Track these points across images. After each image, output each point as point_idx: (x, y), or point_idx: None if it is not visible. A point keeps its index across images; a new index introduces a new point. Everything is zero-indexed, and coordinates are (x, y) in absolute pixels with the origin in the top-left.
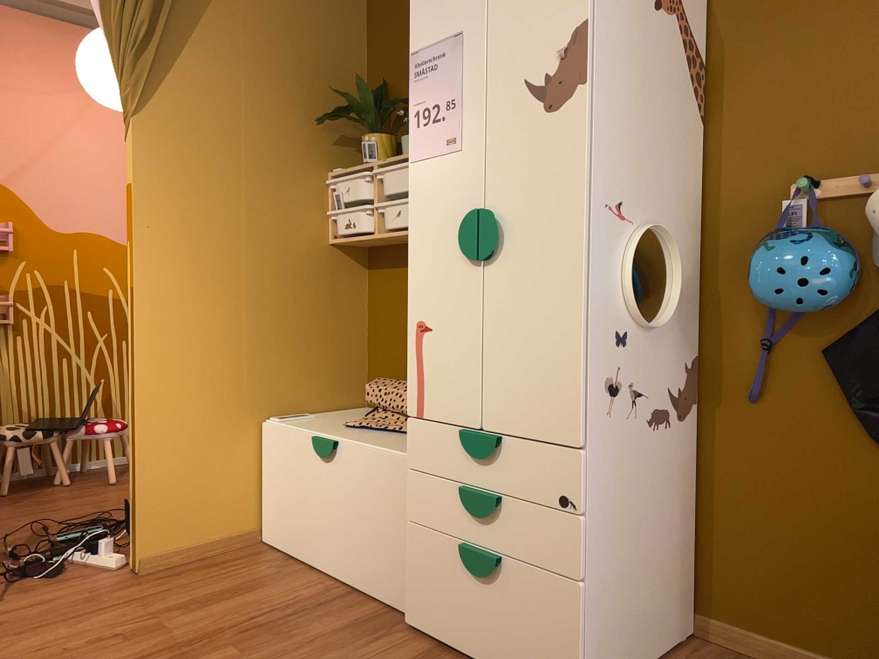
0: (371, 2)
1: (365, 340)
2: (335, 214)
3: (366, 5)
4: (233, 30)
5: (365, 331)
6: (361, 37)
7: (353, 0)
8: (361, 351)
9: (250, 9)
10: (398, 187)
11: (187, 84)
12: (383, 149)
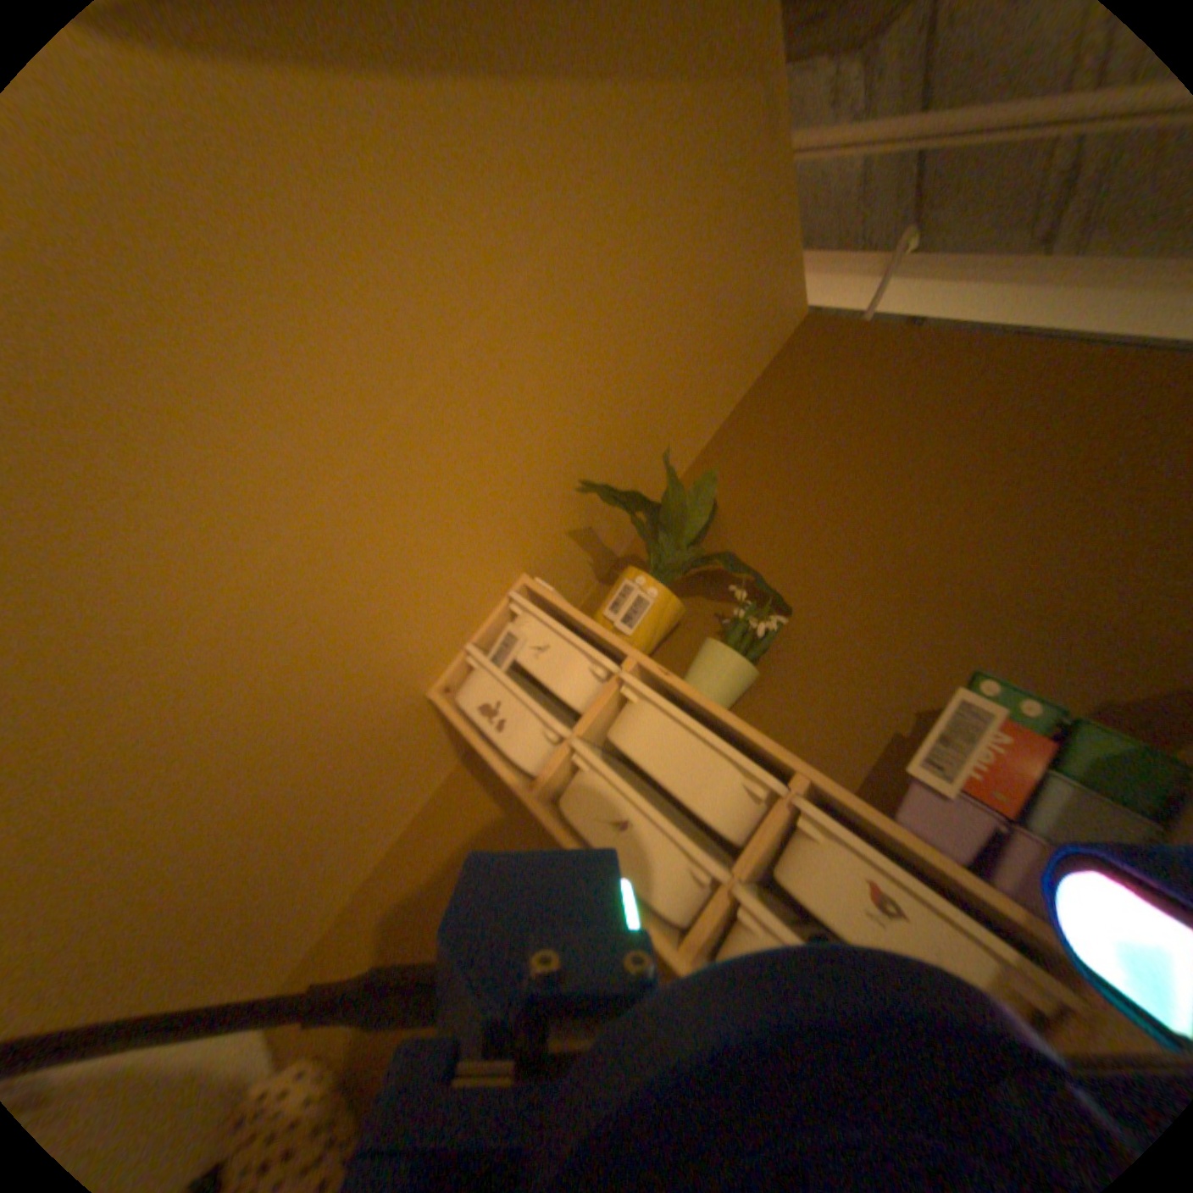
0: (772, 382)
1: (364, 888)
2: (482, 657)
3: (759, 379)
4: (575, 189)
5: (377, 871)
6: (723, 415)
7: (754, 357)
8: (339, 910)
9: (632, 195)
10: (661, 766)
11: (374, 171)
12: (657, 625)
